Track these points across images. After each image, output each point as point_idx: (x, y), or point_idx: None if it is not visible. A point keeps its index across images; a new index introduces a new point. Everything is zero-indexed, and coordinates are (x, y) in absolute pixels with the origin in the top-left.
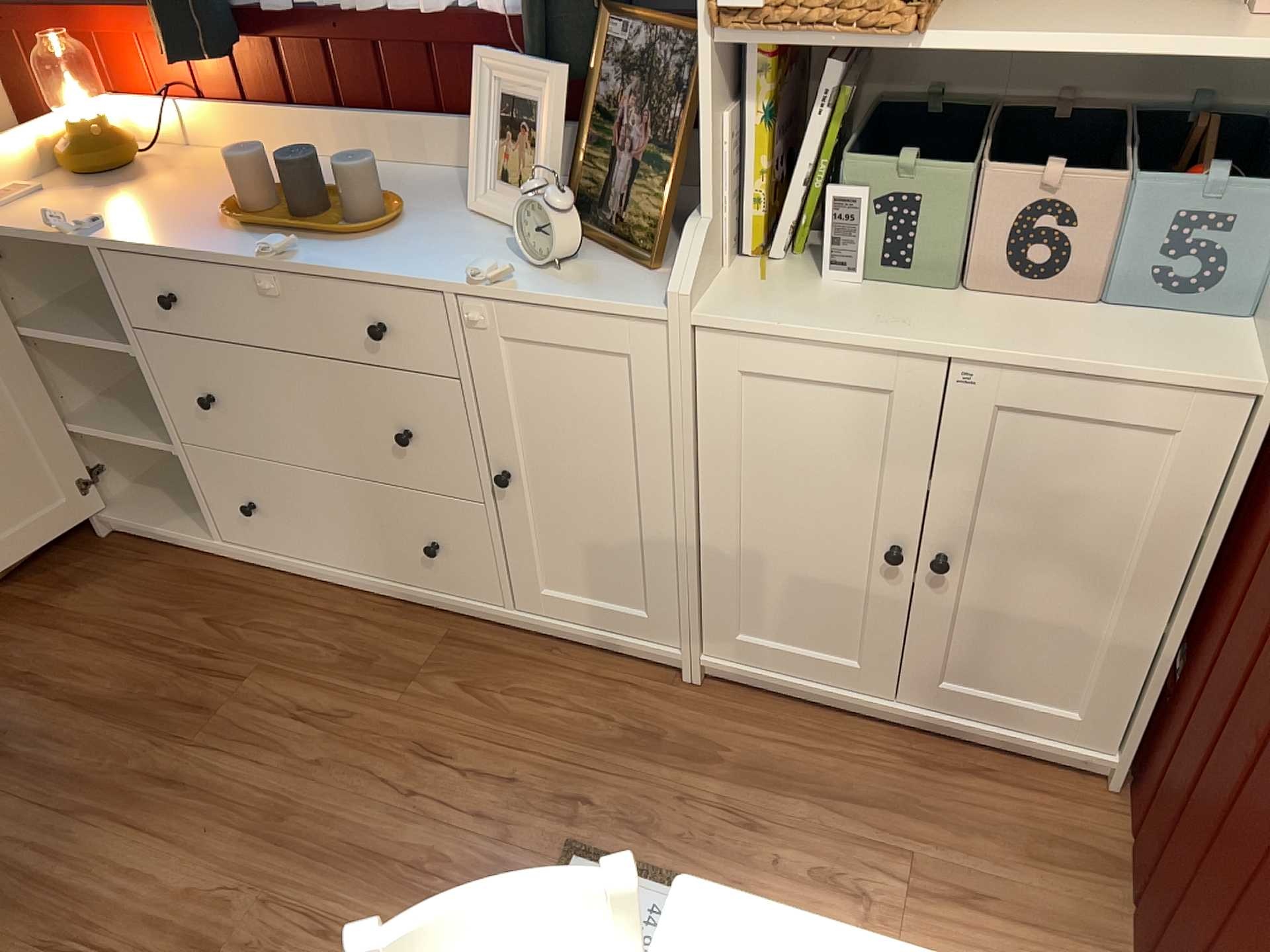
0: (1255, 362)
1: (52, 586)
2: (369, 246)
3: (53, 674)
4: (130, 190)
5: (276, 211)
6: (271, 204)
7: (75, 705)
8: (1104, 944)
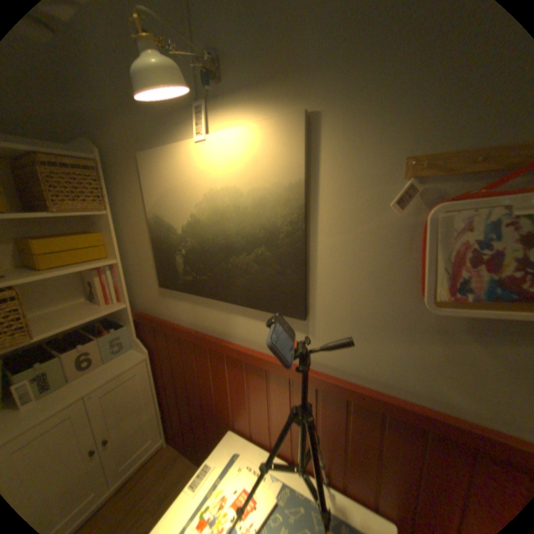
0: (139, 356)
1: None
2: None
3: None
4: None
5: None
6: None
7: None
8: (188, 471)
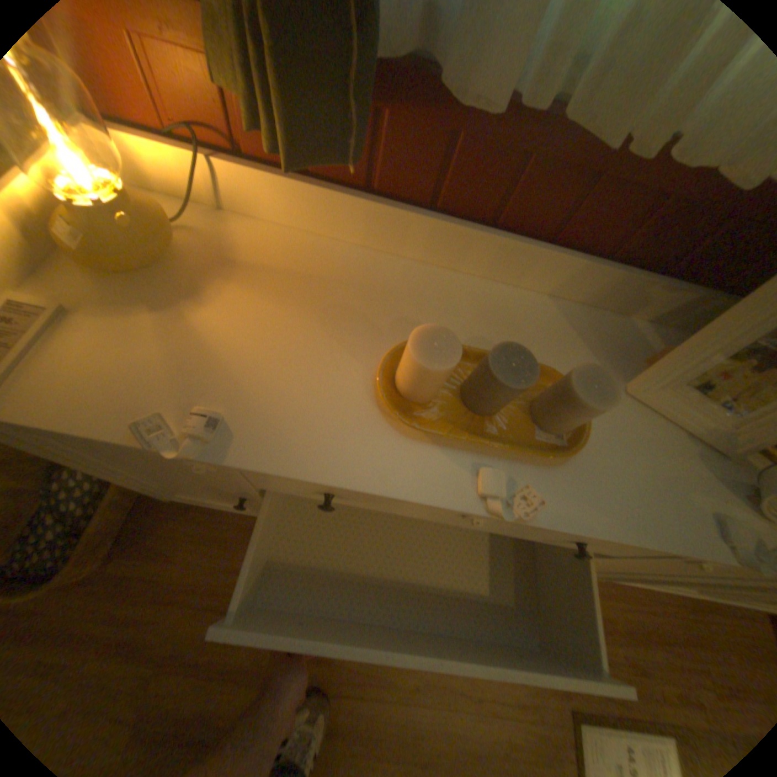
0: None
1: (146, 560)
2: (588, 477)
3: (192, 654)
4: (203, 314)
5: (445, 396)
6: (443, 393)
7: (224, 681)
8: None
